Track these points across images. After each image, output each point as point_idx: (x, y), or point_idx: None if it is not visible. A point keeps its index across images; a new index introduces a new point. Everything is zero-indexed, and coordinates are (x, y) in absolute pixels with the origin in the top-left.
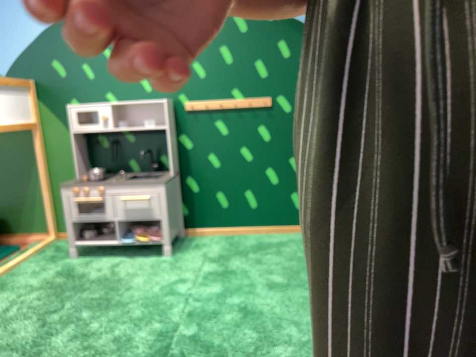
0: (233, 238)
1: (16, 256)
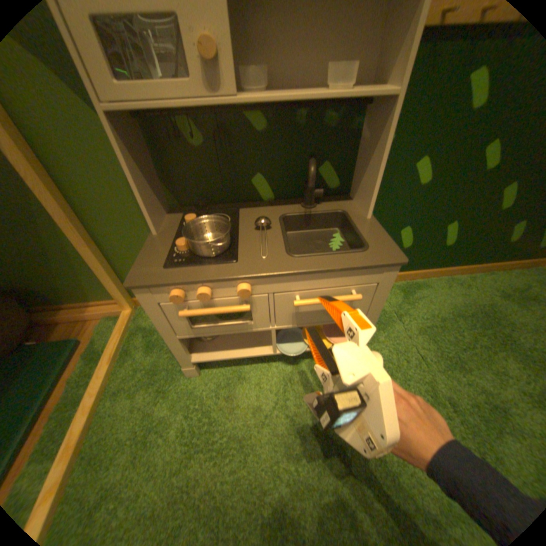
0: (412, 290)
1: (83, 369)
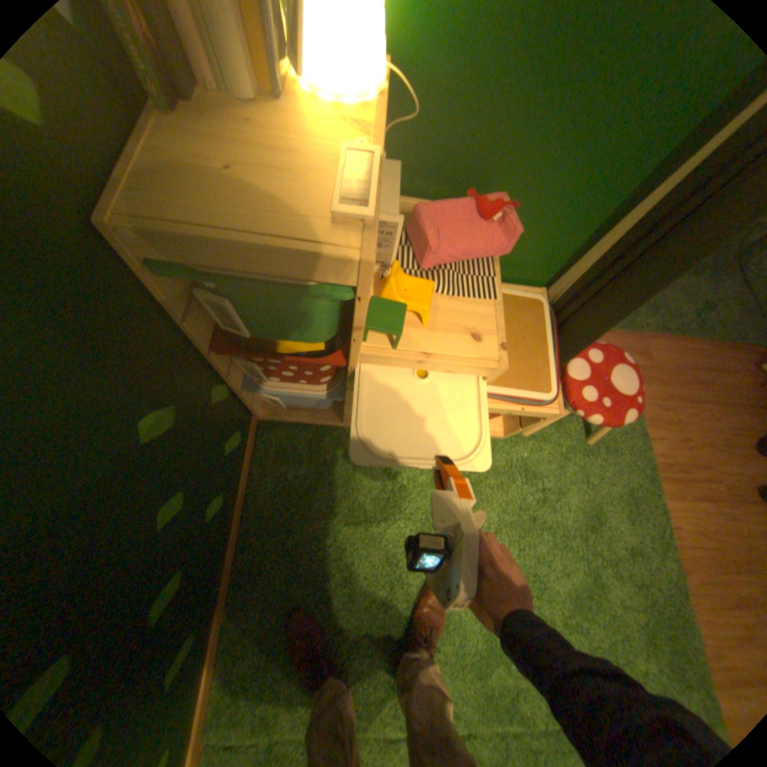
0: (235, 676)
1: None
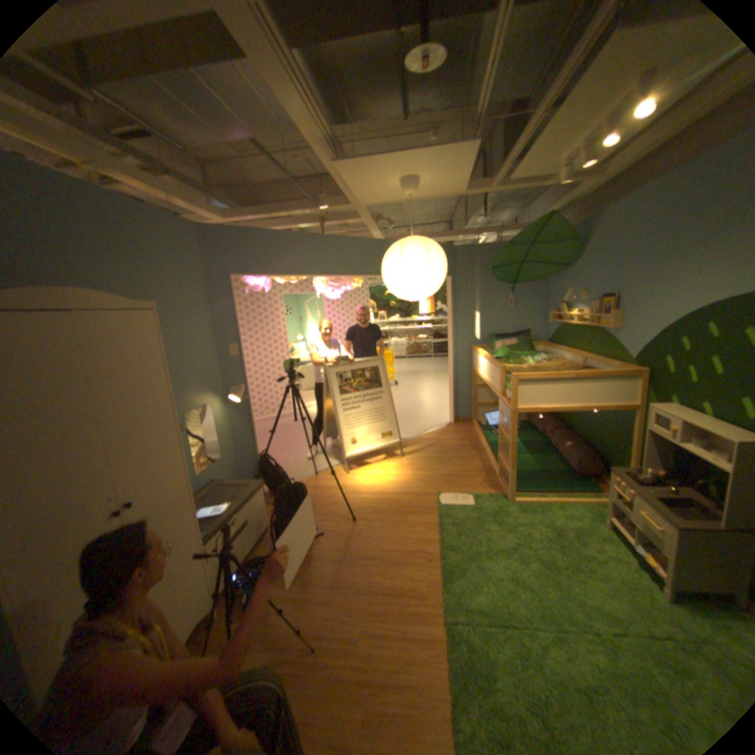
0: None
1: (589, 498)
